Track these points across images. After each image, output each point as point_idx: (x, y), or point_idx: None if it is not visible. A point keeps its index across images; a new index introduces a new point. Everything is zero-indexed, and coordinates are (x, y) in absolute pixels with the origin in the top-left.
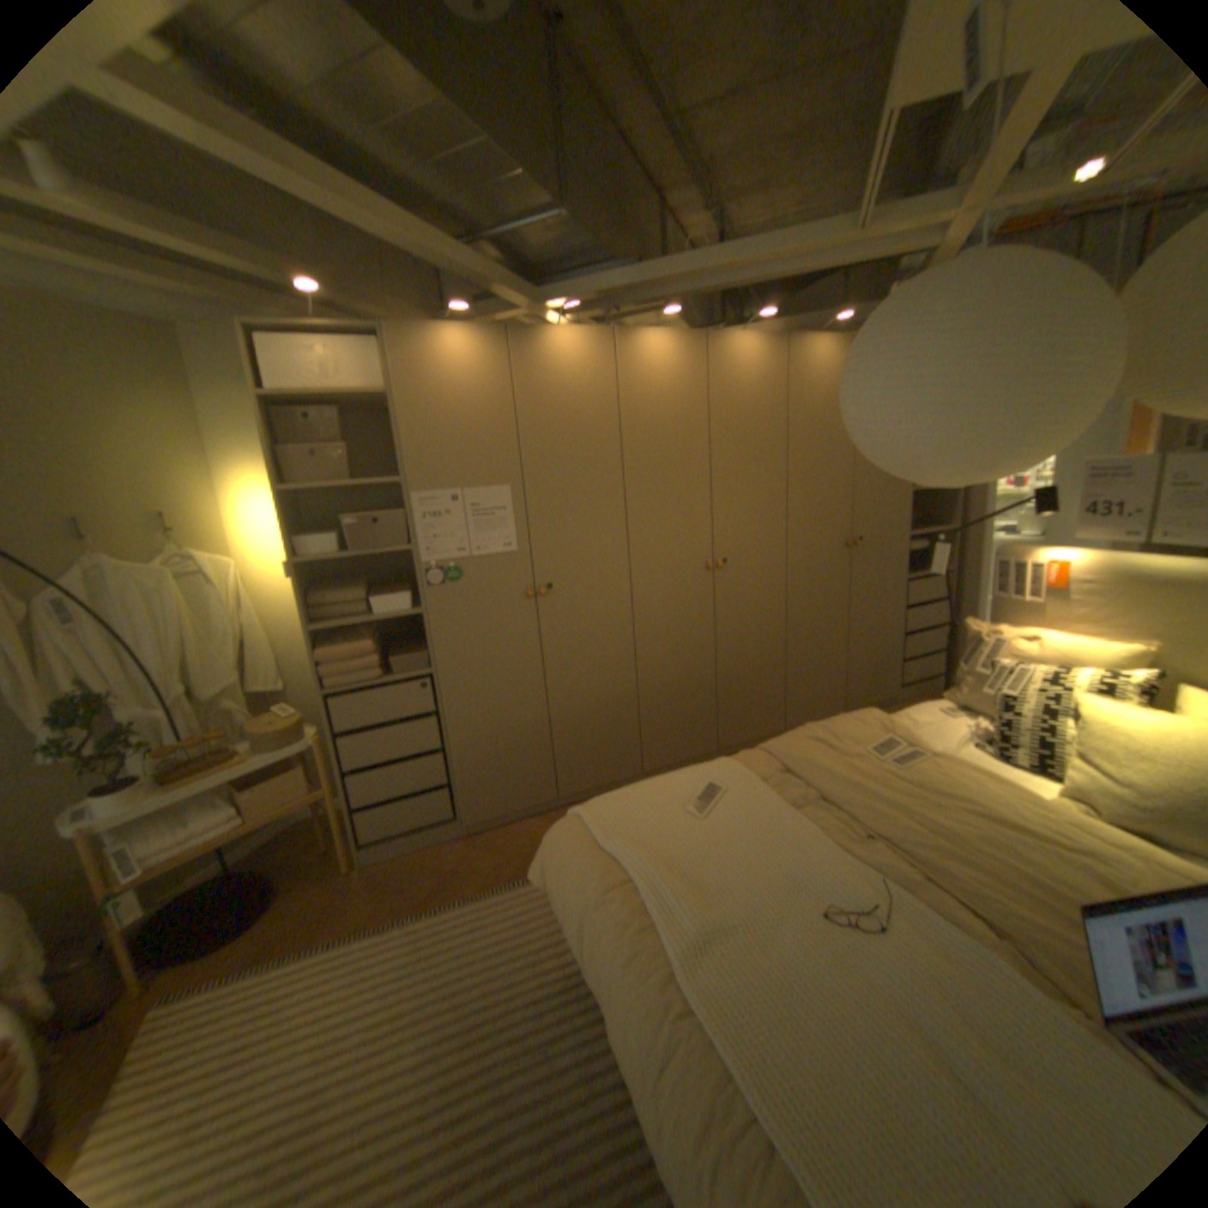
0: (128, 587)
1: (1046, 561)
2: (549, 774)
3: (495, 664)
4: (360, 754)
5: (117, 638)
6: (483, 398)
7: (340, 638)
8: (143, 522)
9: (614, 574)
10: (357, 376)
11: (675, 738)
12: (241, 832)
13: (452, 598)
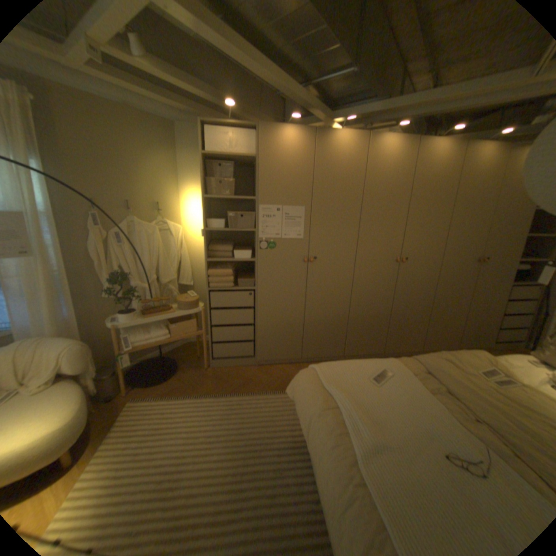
0: (142, 231)
1: None
2: (299, 346)
3: (283, 290)
4: (219, 318)
5: (136, 251)
6: (299, 162)
7: (219, 266)
8: (151, 205)
9: (347, 256)
10: (244, 148)
11: (363, 343)
12: (169, 340)
13: (269, 256)
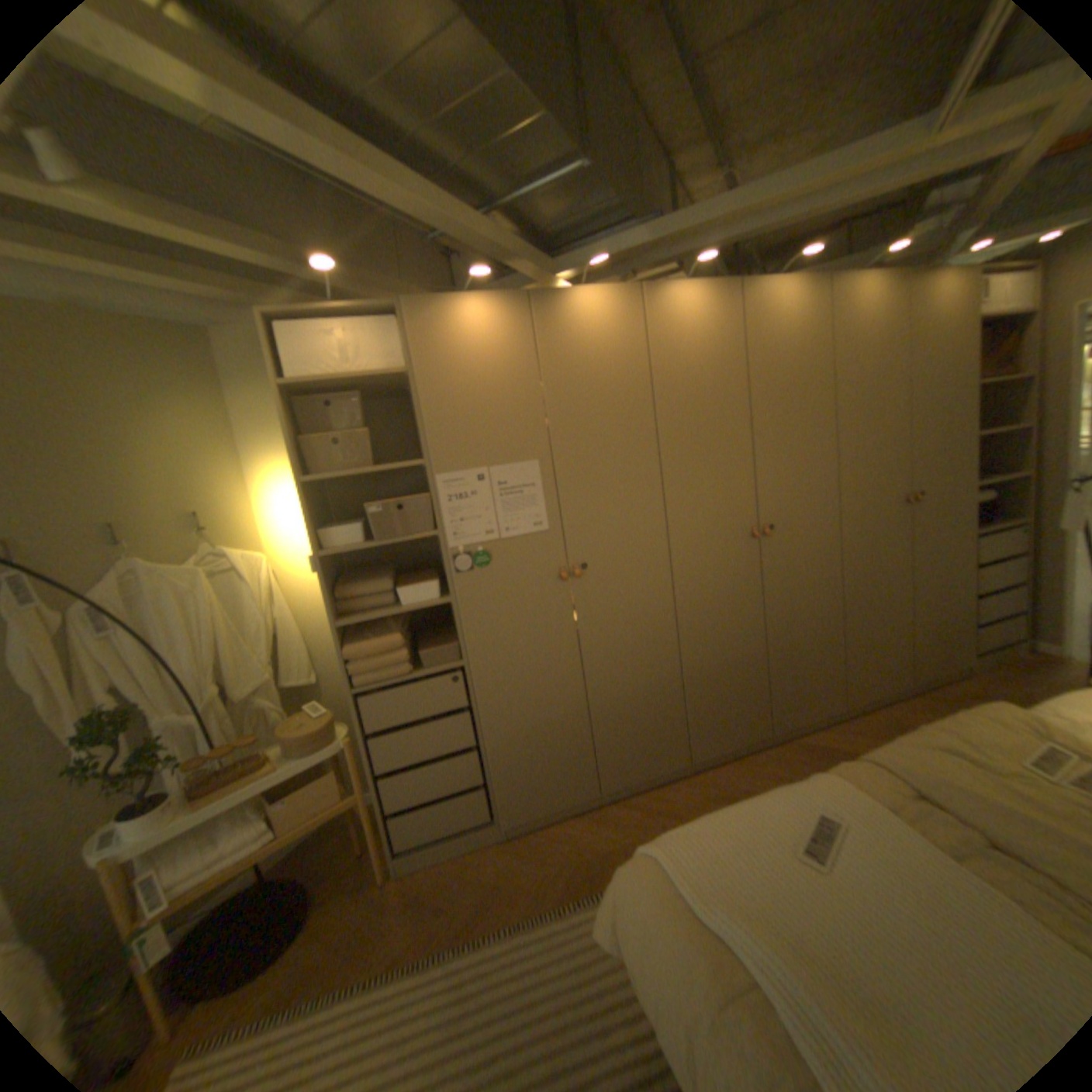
0: (163, 588)
1: None
2: (591, 770)
3: (530, 653)
4: (392, 755)
5: (148, 644)
6: (507, 369)
7: (369, 631)
8: (179, 521)
9: (653, 548)
10: (378, 357)
11: (726, 726)
12: (273, 848)
13: (483, 584)
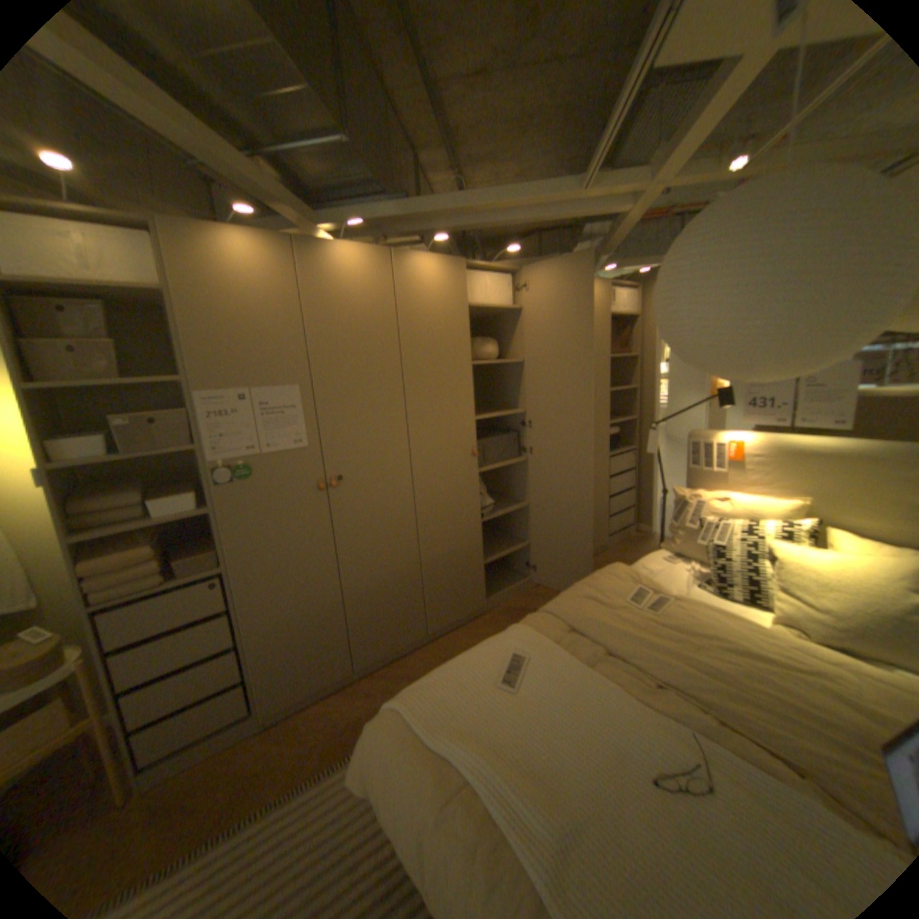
0: None
1: (726, 442)
2: (344, 652)
3: (288, 556)
4: (138, 668)
5: None
6: (269, 301)
7: (111, 546)
8: None
9: (398, 463)
10: (127, 270)
11: (453, 601)
12: None
13: (242, 495)
